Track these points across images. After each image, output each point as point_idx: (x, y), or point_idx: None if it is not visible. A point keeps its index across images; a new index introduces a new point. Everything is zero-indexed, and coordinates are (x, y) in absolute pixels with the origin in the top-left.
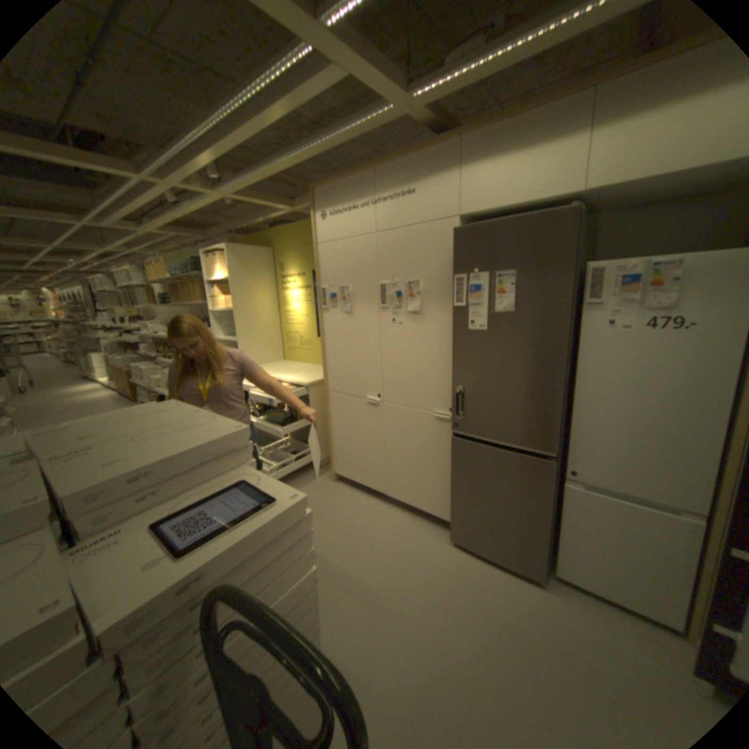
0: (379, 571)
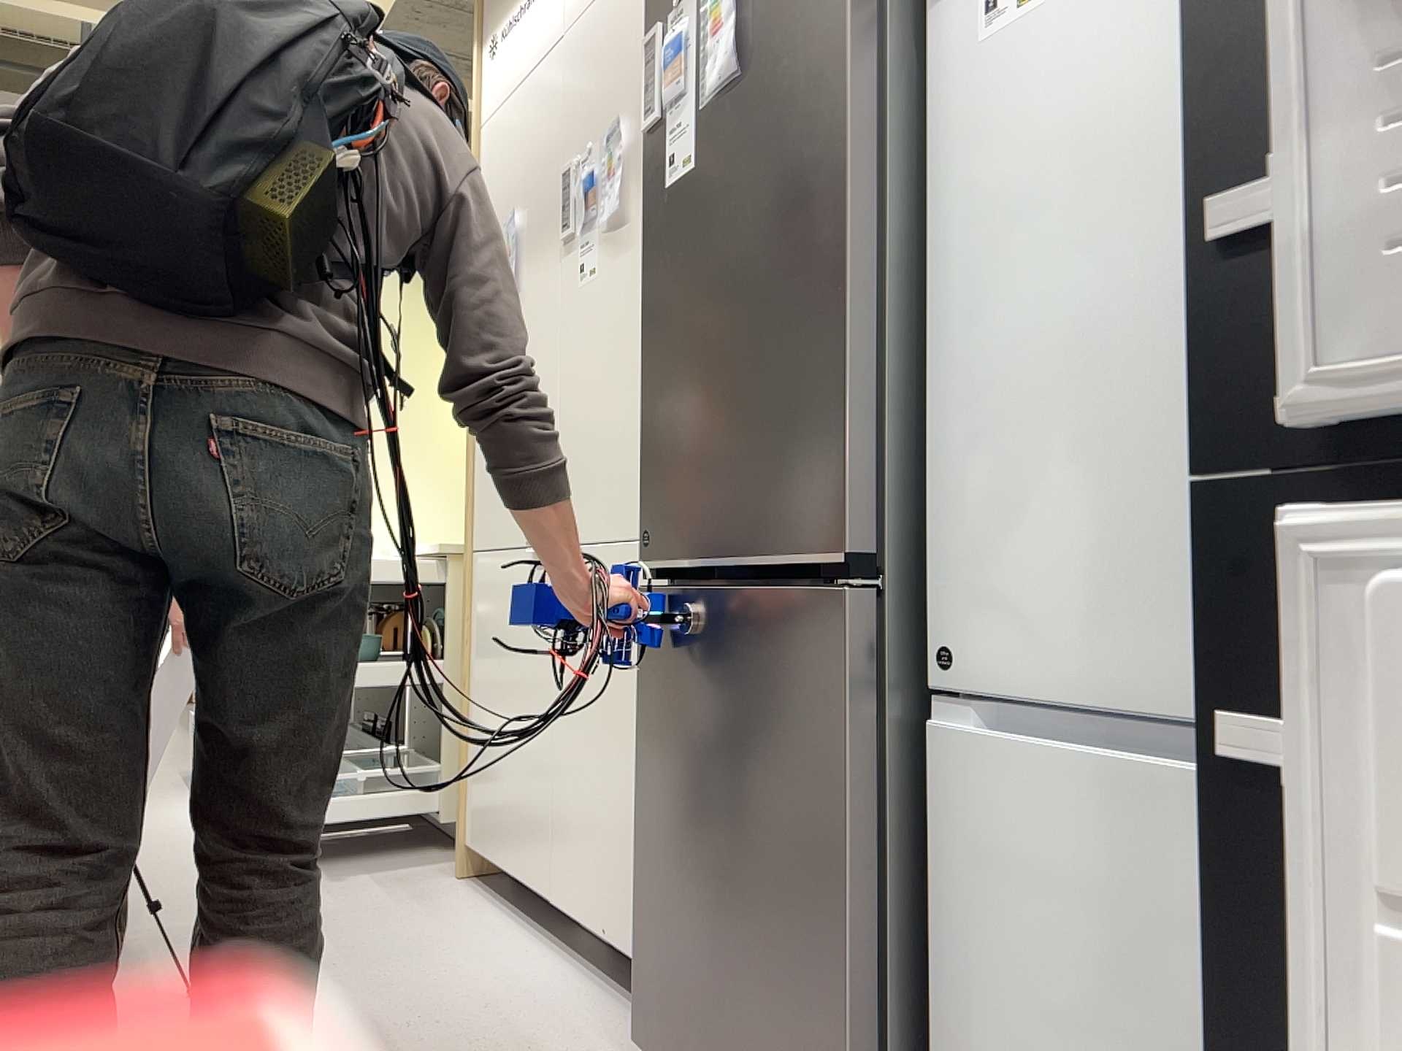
0: None
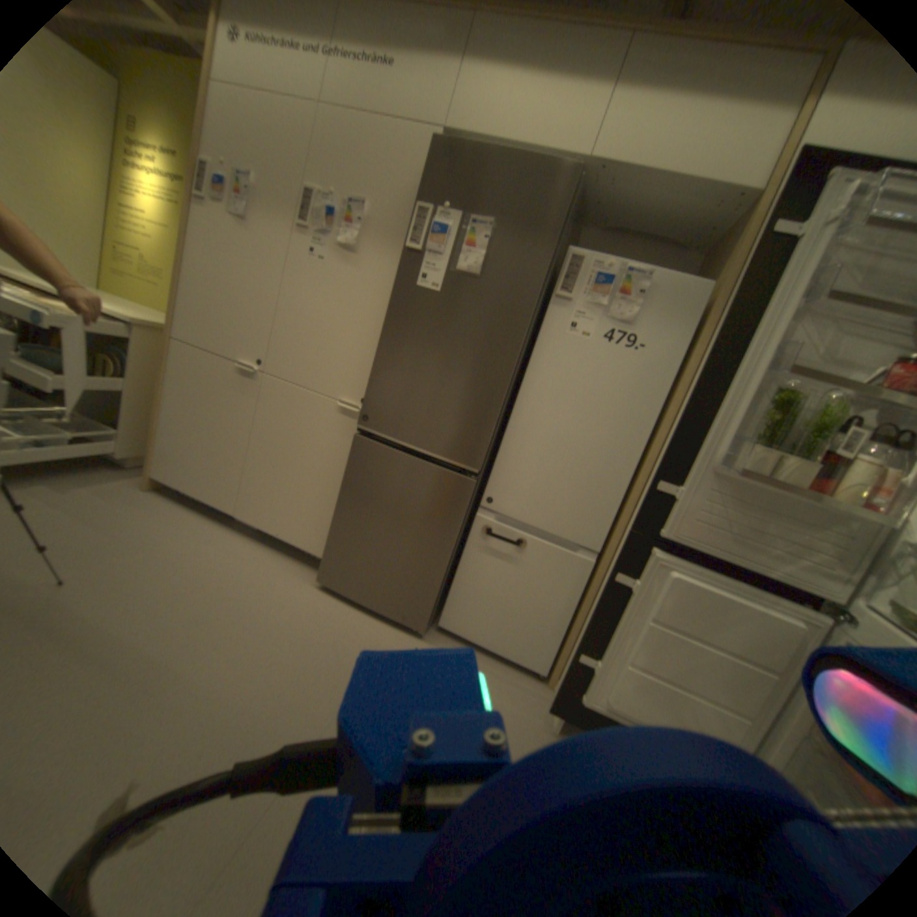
0: (187, 612)
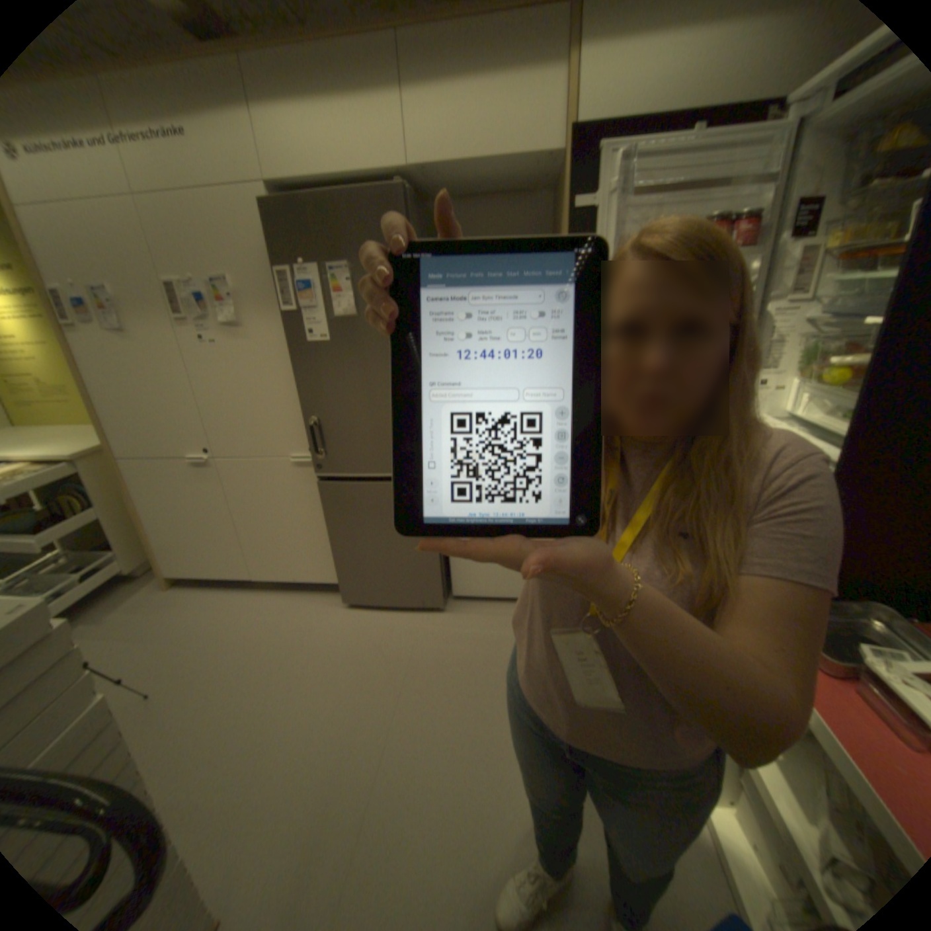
0: (254, 672)
